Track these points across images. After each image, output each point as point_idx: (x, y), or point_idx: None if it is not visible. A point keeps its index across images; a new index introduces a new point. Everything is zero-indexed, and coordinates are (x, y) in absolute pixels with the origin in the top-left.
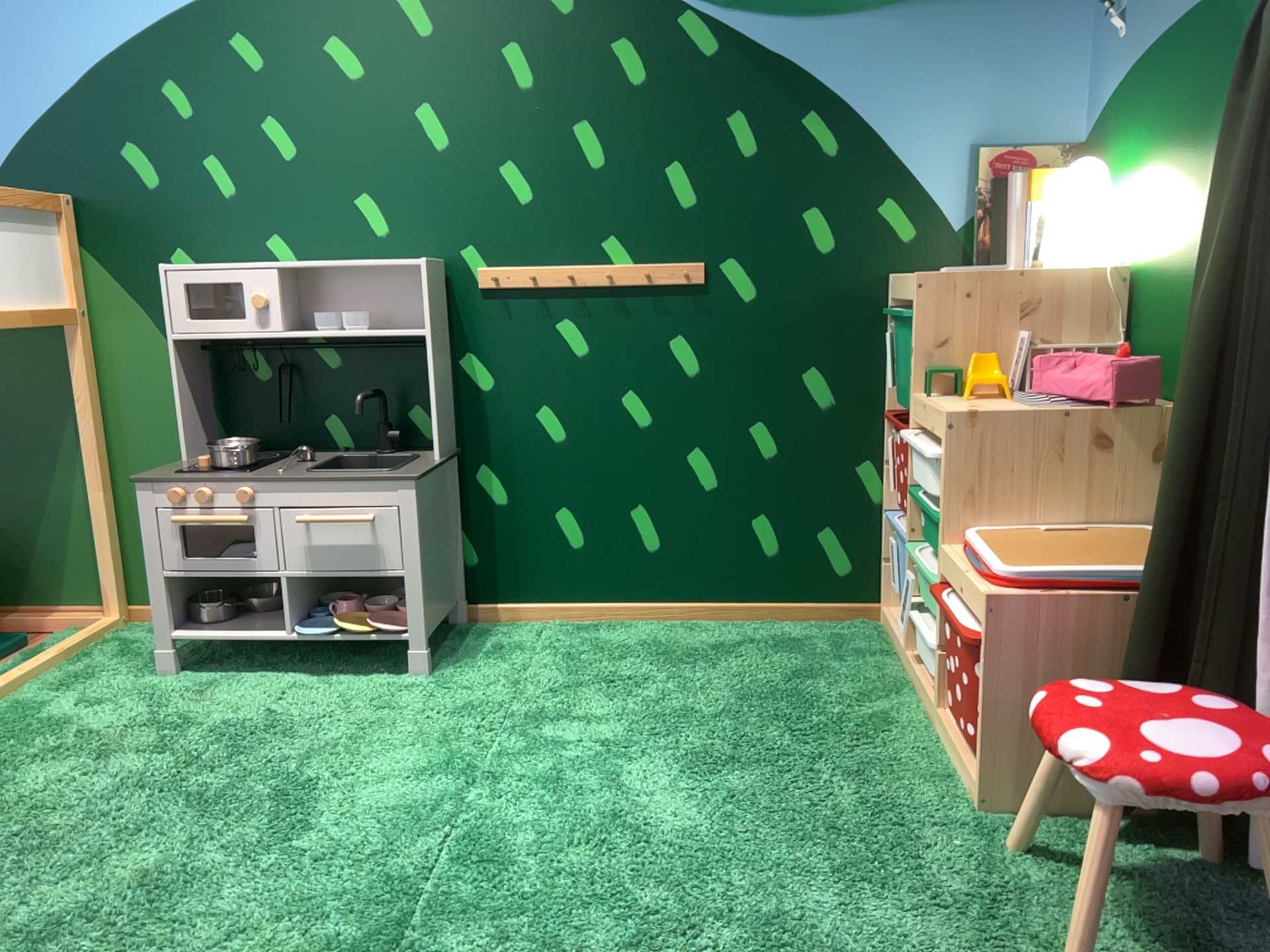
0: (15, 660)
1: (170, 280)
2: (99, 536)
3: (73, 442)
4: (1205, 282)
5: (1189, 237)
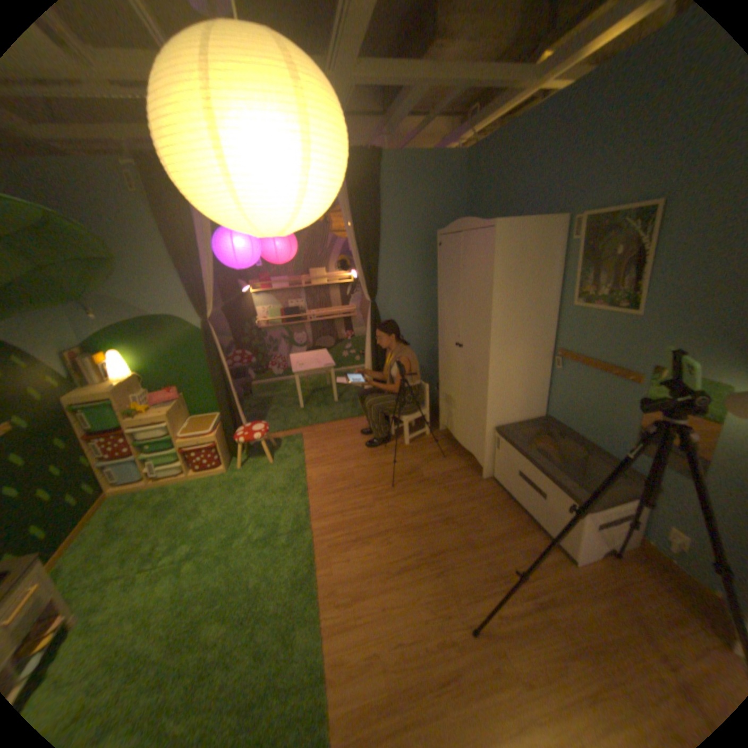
0: None
1: None
2: None
3: None
4: (210, 370)
5: (160, 363)
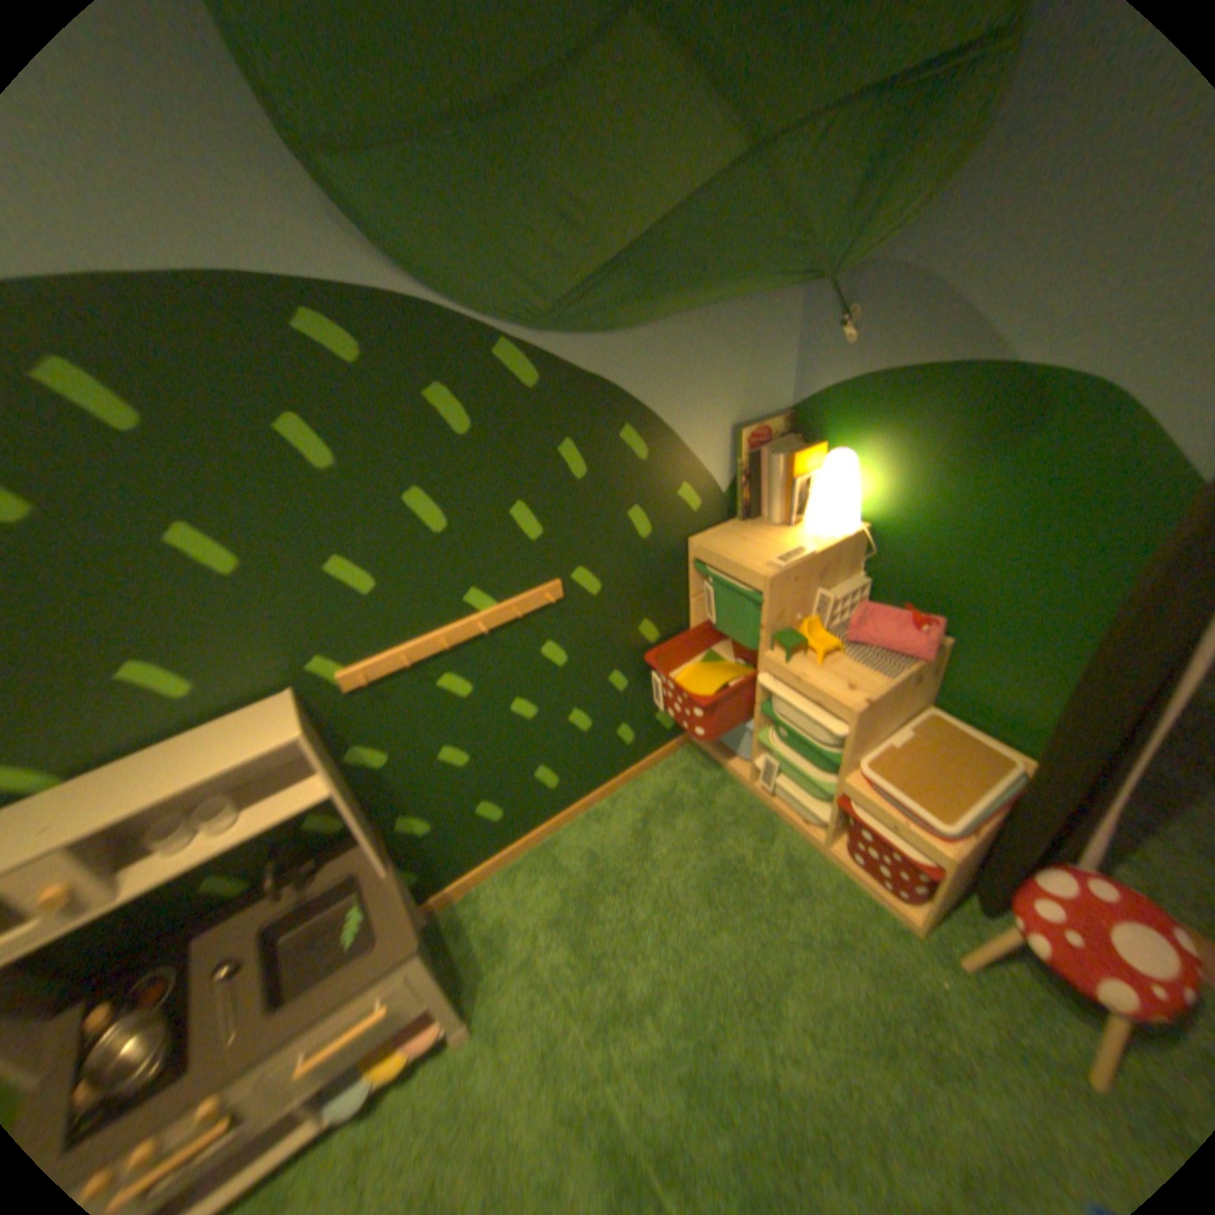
0: None
1: None
2: None
3: None
4: (1113, 659)
5: (951, 531)
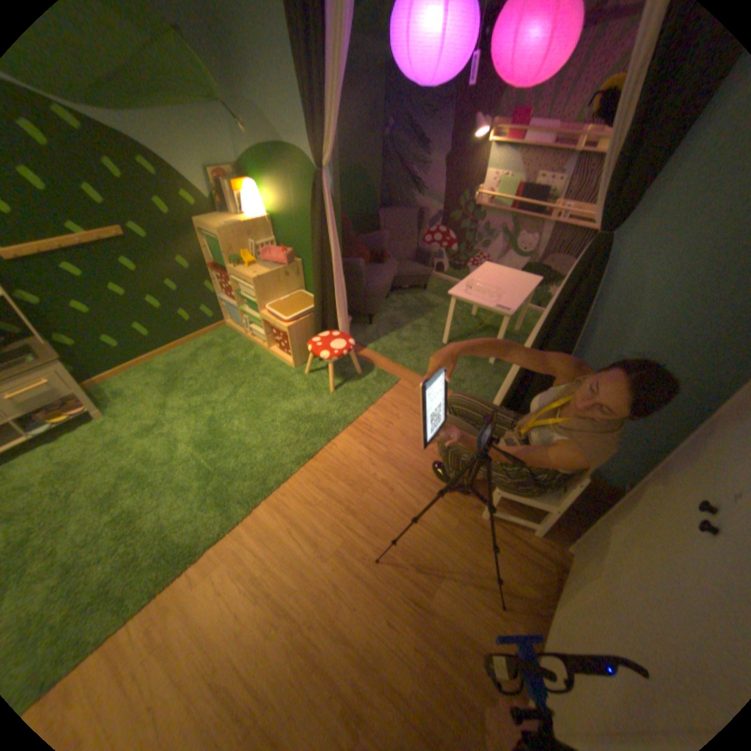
0: None
1: None
2: None
3: None
4: (312, 247)
5: (289, 214)
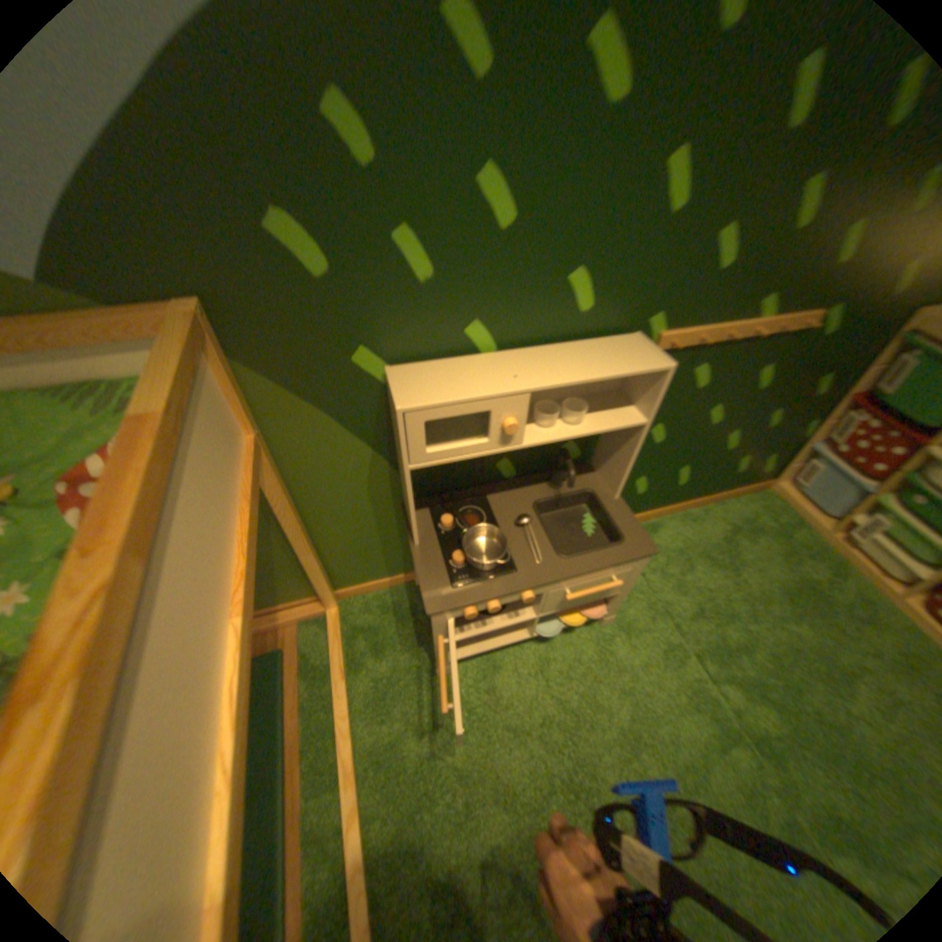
0: (298, 684)
1: (403, 418)
2: (313, 578)
3: (264, 523)
4: None
5: None
